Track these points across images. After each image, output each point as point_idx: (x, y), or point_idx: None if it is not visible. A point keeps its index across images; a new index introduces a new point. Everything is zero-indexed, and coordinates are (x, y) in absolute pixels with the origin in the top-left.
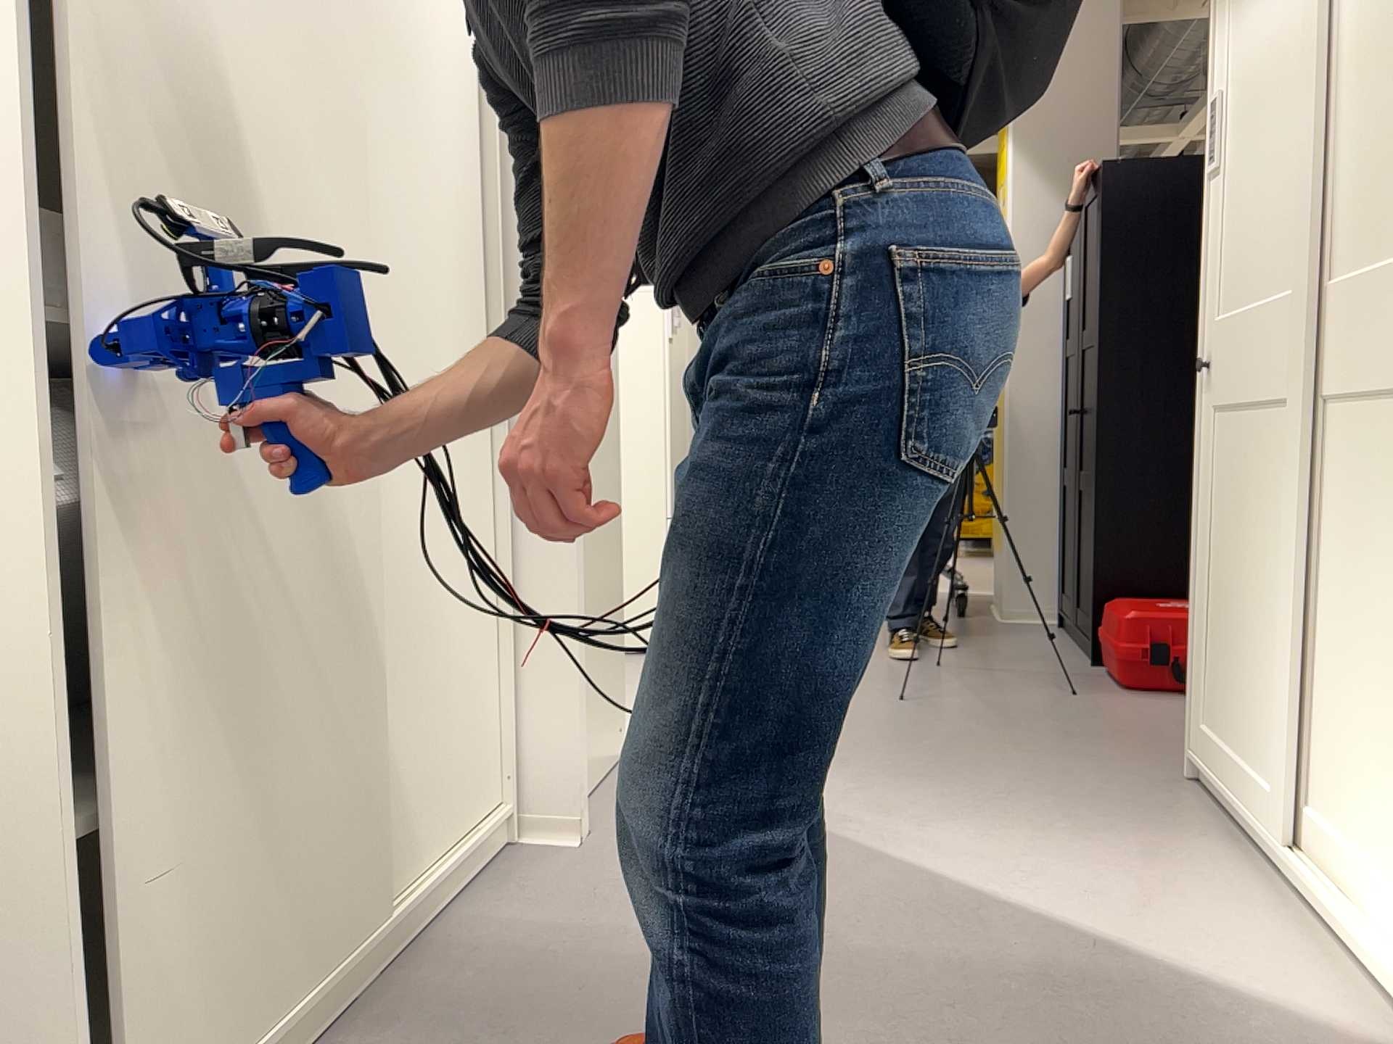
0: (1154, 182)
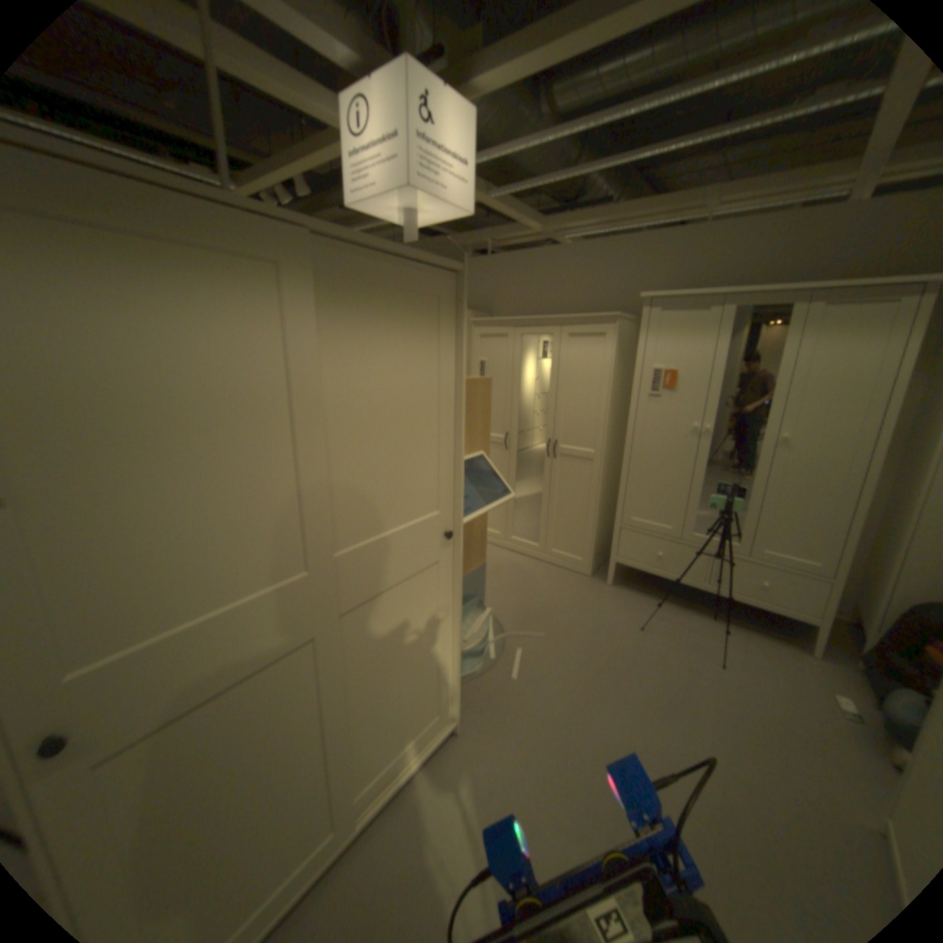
0: None
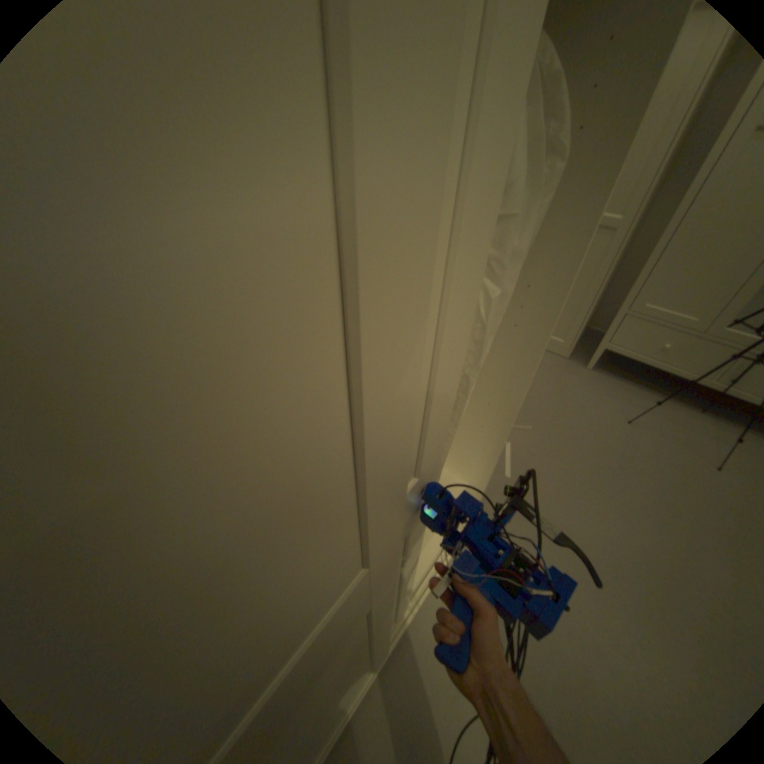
0: None
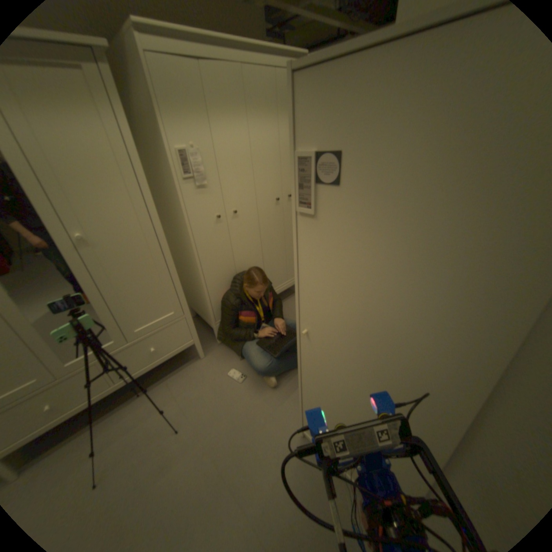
0: None
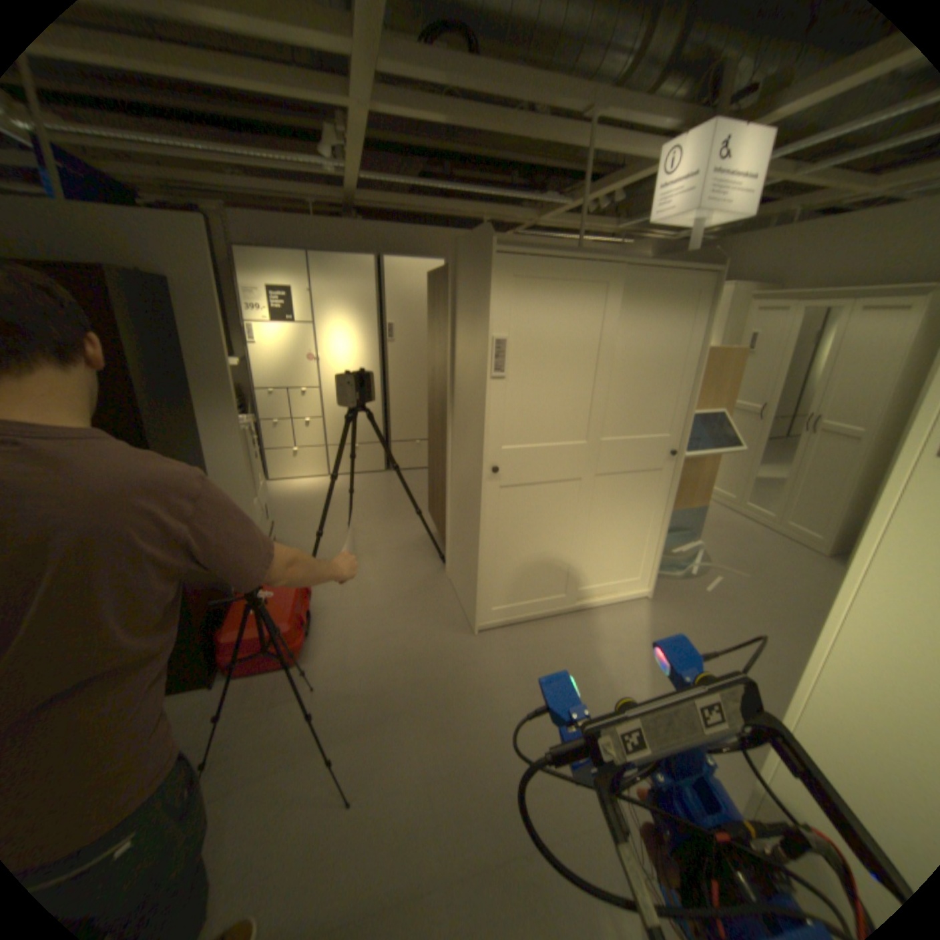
0: (136, 293)
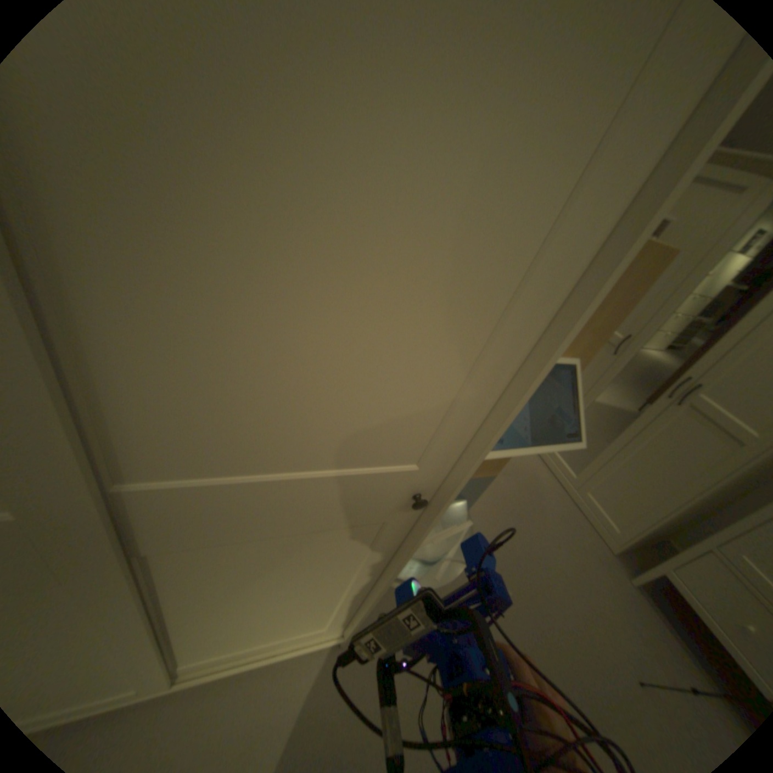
0: None
